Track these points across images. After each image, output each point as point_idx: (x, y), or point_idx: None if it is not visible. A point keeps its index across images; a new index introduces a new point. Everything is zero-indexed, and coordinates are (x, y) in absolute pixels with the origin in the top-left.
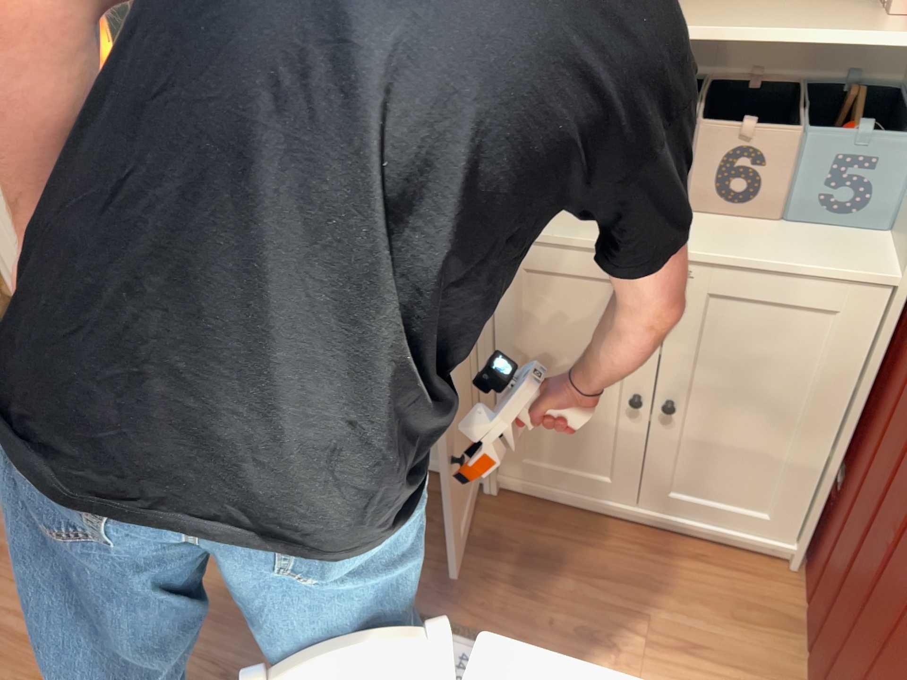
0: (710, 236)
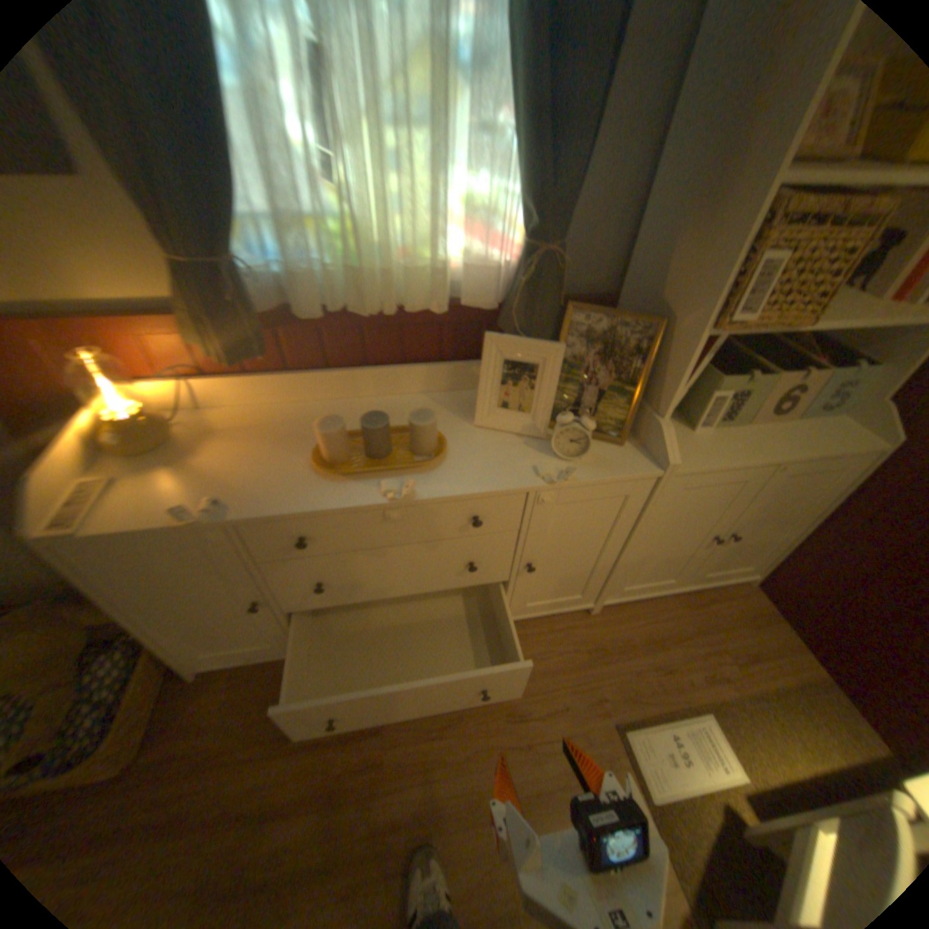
0: (784, 439)
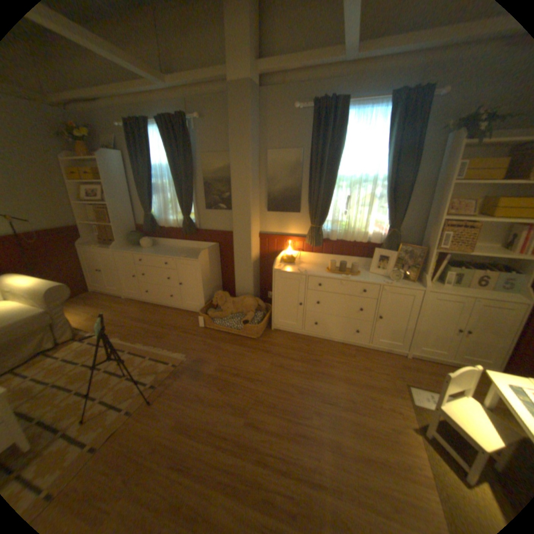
0: (481, 293)
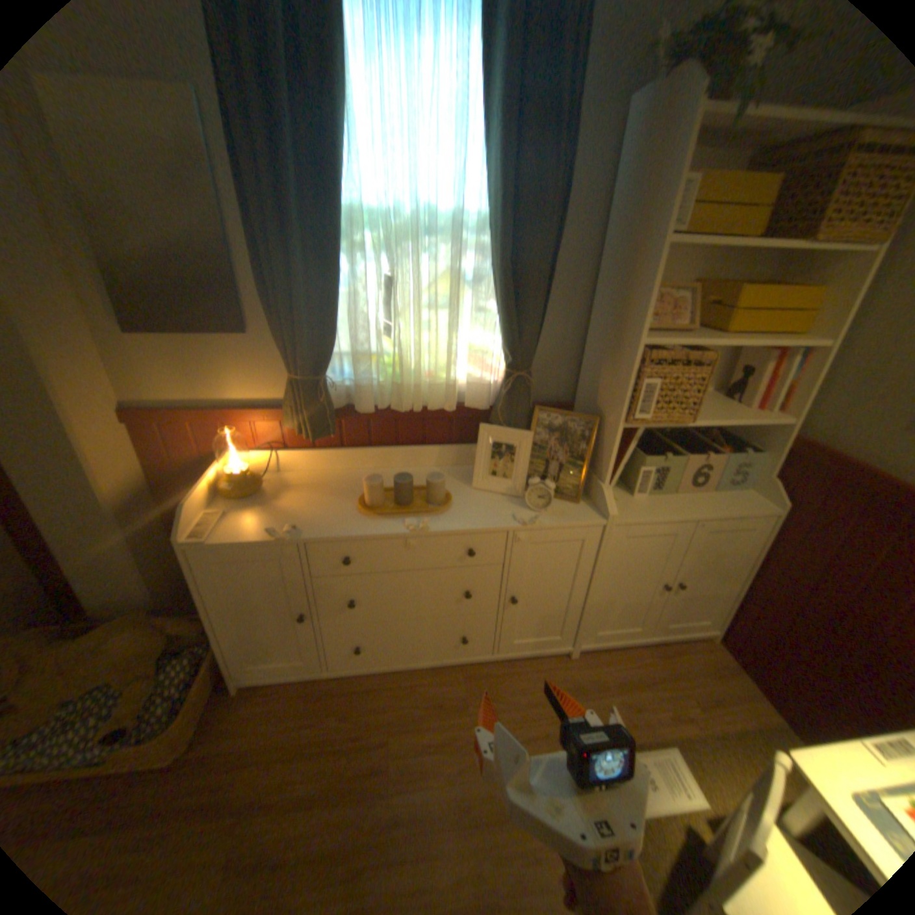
0: (701, 504)
